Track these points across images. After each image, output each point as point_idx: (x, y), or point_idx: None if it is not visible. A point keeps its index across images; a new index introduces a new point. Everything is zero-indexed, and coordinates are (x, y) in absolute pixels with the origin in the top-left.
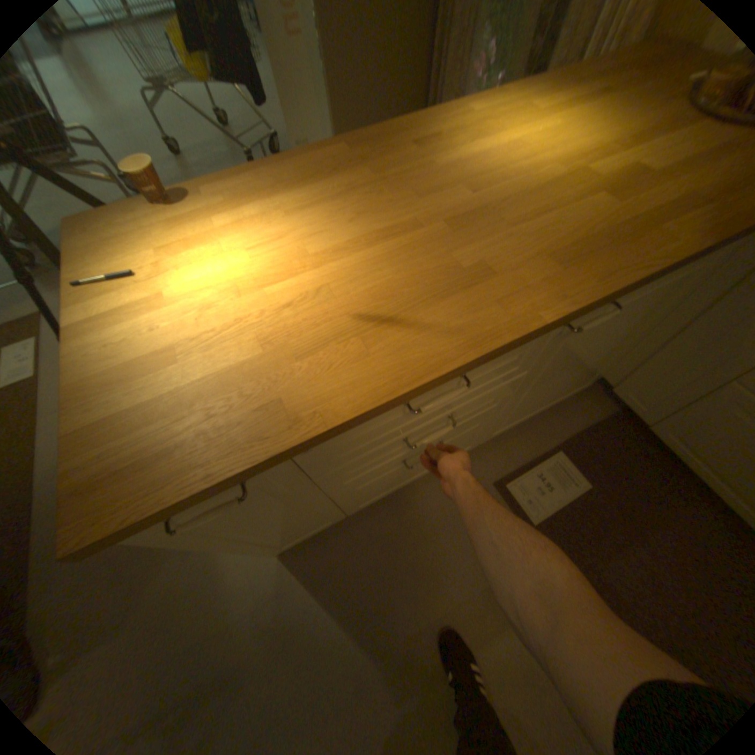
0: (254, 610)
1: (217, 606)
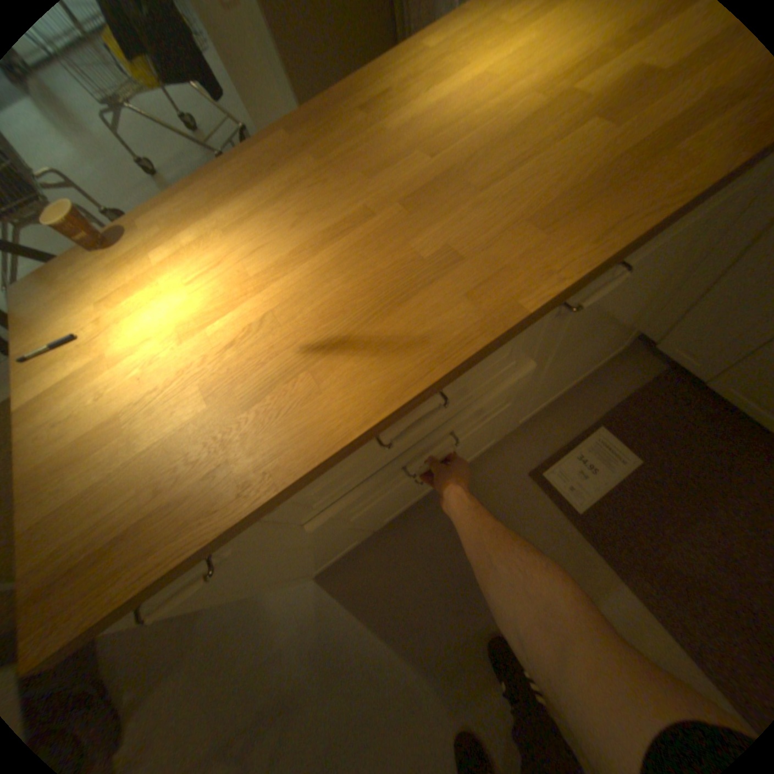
0: (298, 636)
1: (263, 635)
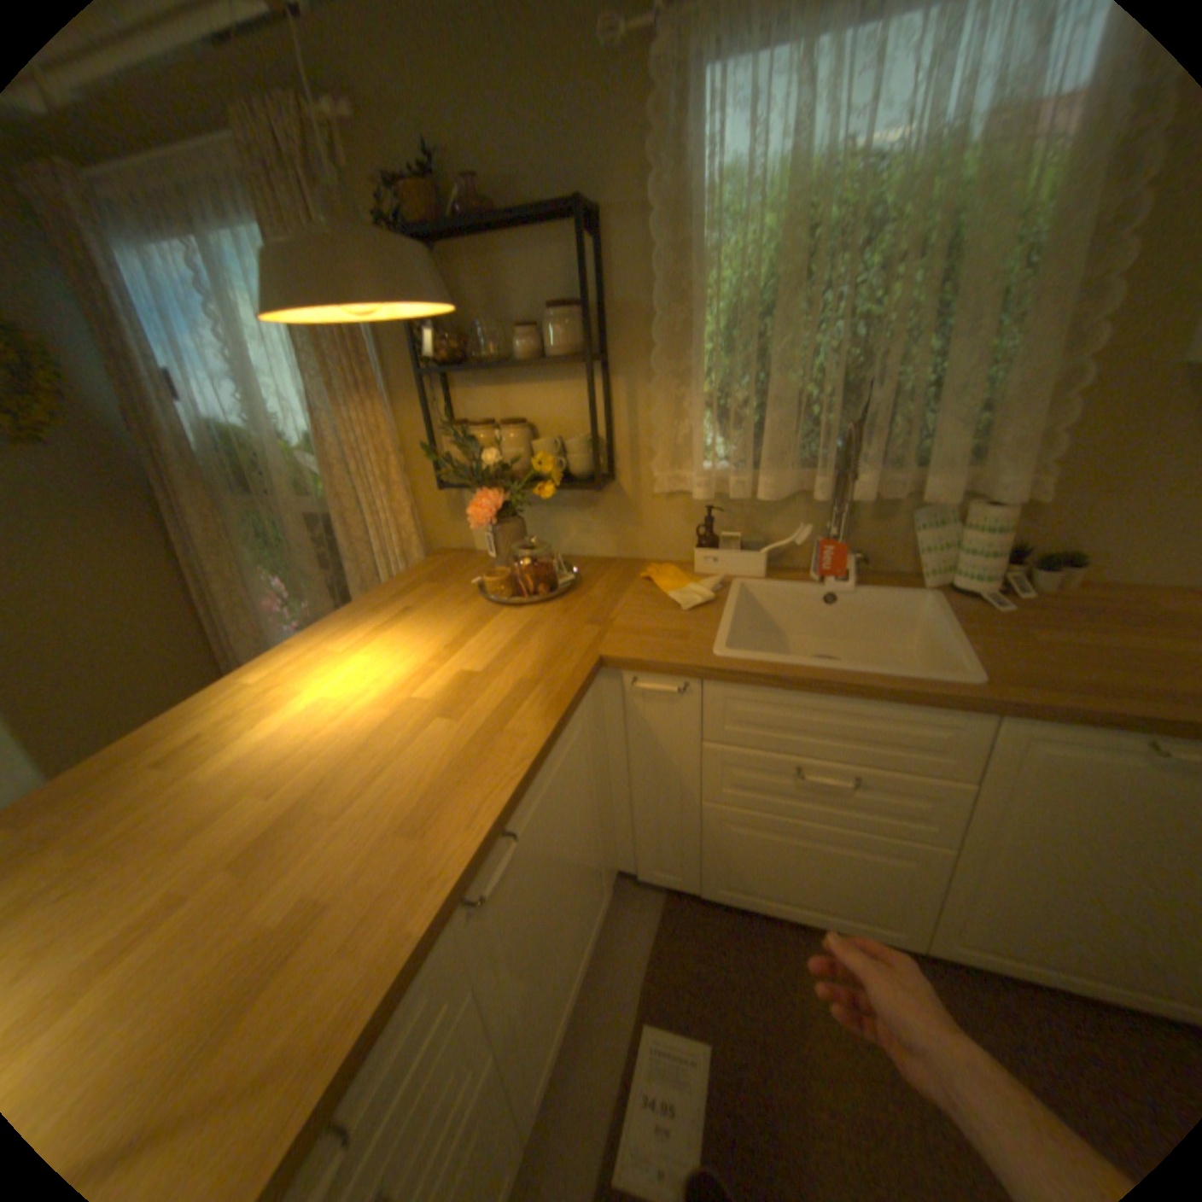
0: None
1: None
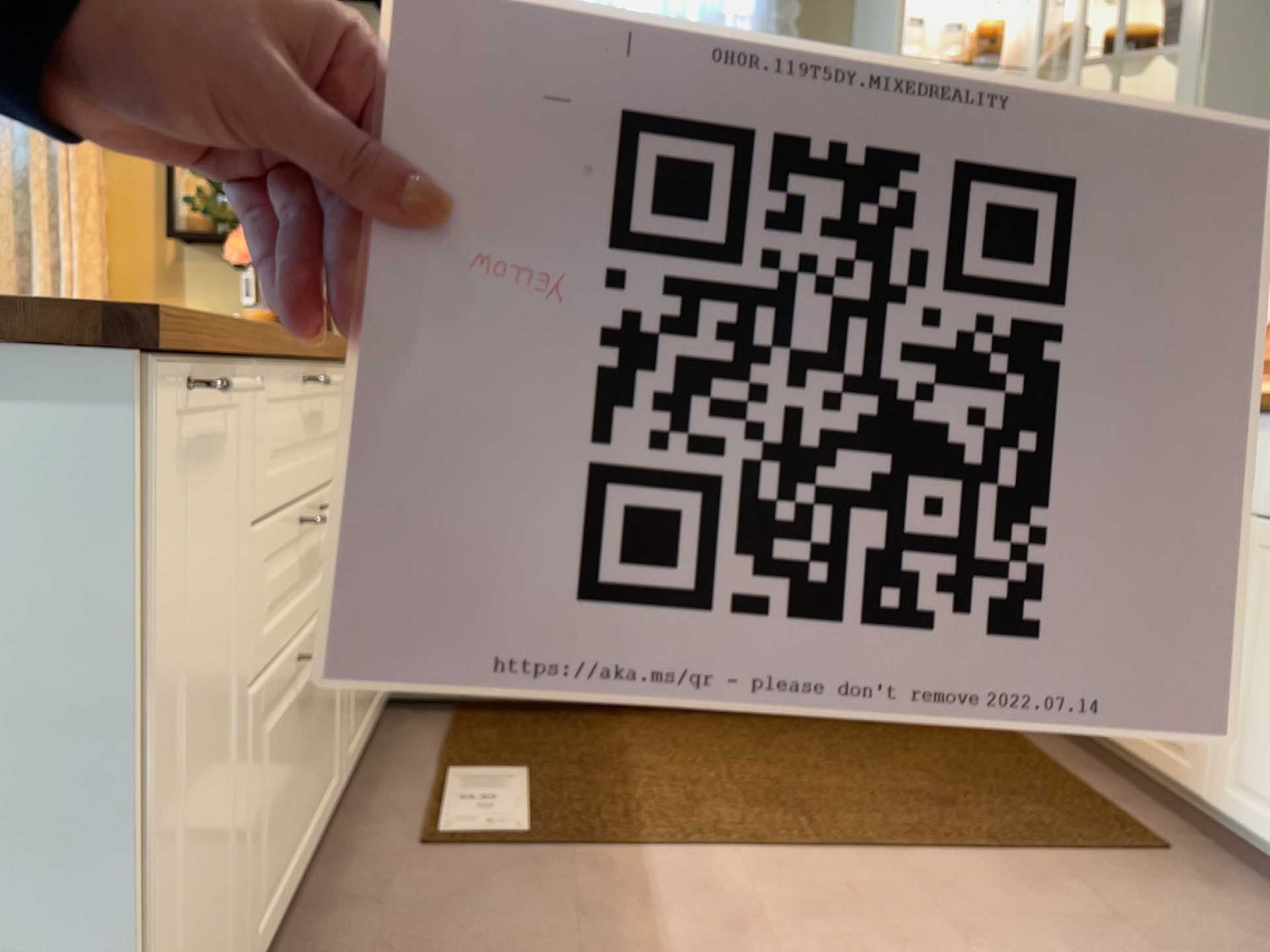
0: None
1: None
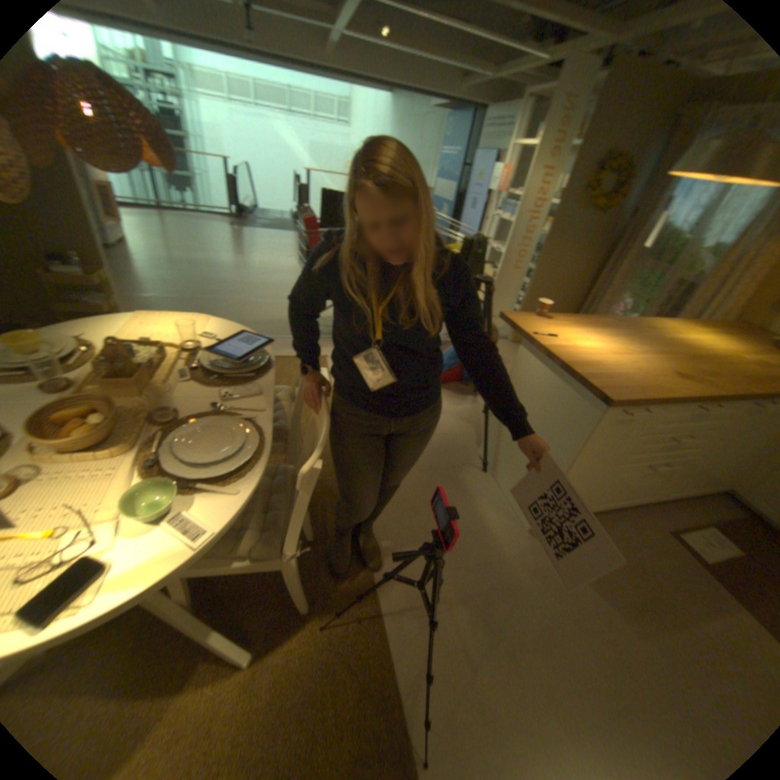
0: (520, 556)
1: (493, 547)
